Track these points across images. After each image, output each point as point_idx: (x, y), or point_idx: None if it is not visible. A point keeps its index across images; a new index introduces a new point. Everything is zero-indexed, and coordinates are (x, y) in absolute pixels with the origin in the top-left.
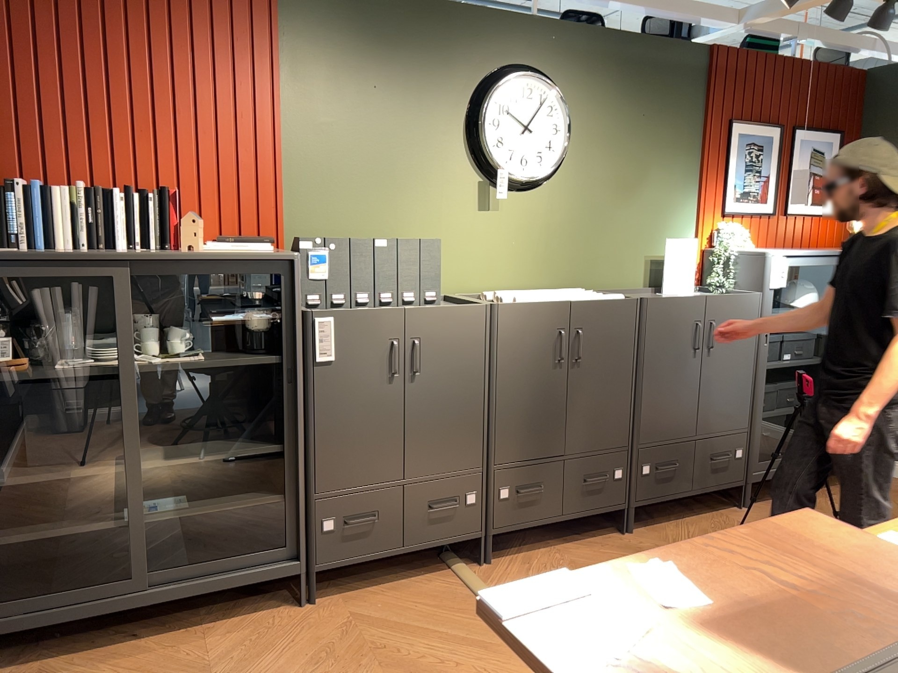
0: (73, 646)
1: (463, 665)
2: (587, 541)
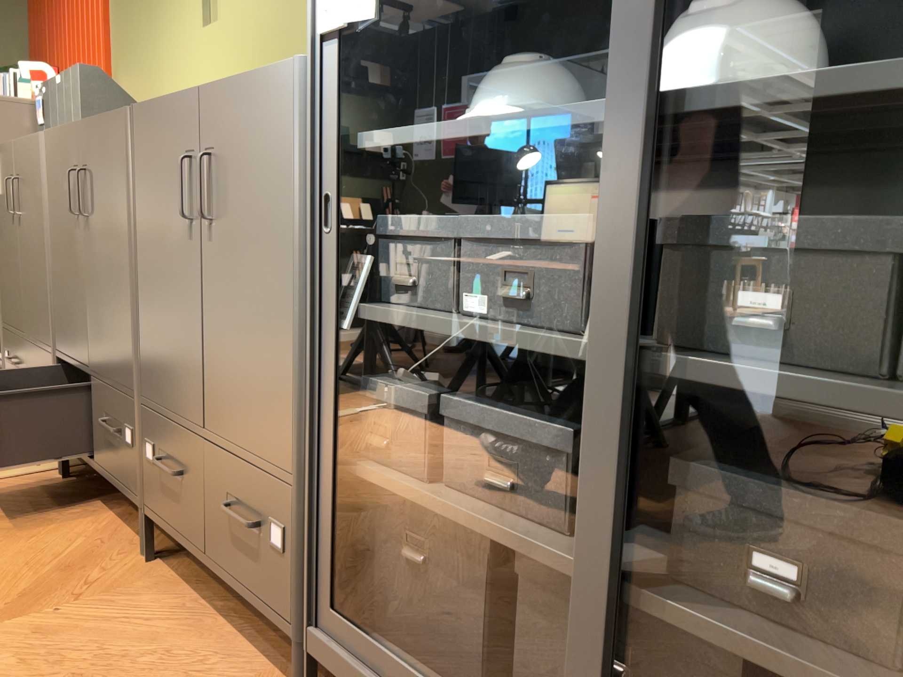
0: None
1: None
2: (120, 530)
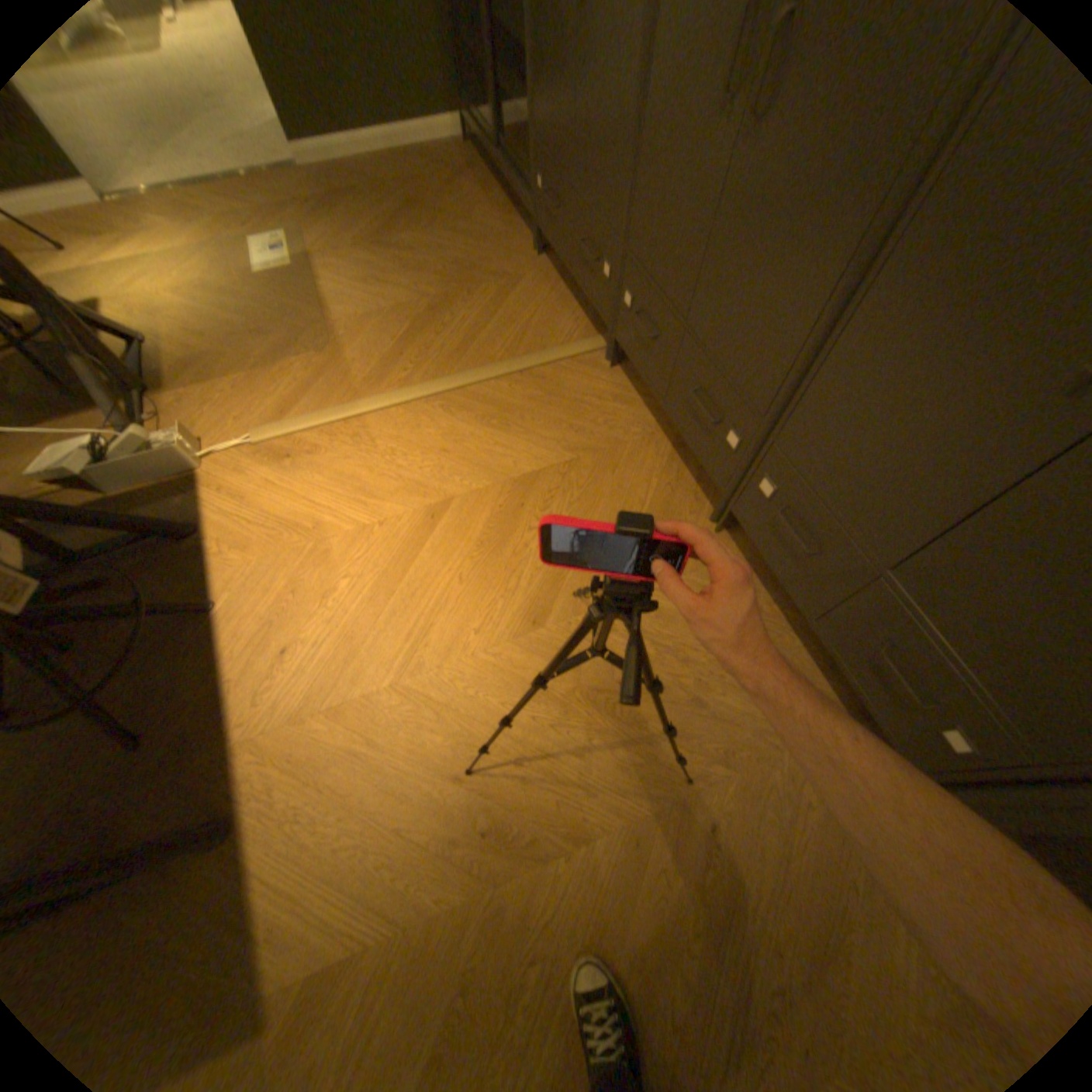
0: (498, 171)
1: (442, 340)
2: (684, 472)
